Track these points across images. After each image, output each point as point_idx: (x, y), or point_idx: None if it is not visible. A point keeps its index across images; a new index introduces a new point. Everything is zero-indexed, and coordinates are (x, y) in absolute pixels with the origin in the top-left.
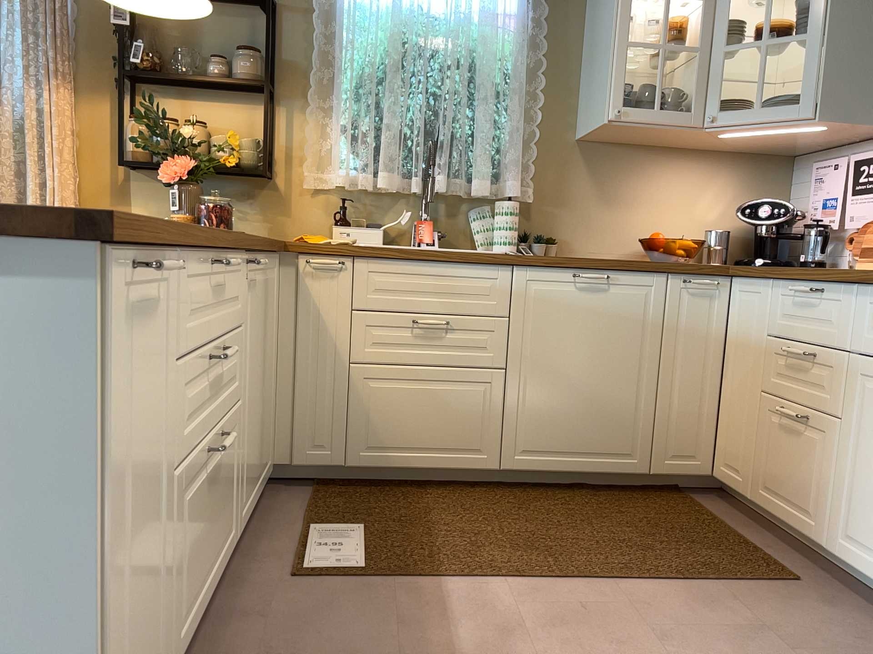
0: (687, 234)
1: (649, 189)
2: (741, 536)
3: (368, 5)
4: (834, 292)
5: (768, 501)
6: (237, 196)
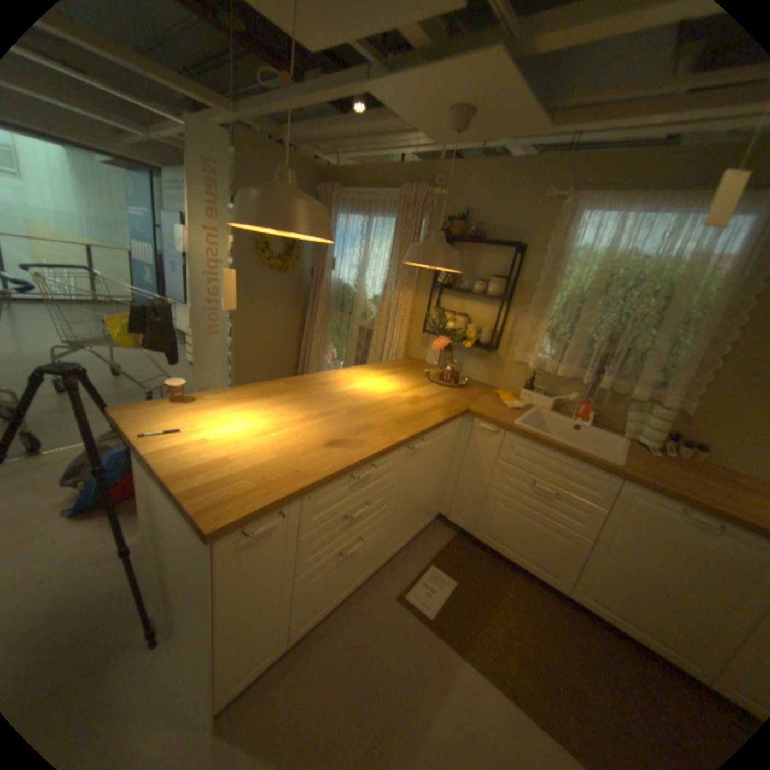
0: None
1: None
2: None
3: (590, 246)
4: None
5: None
6: (476, 355)
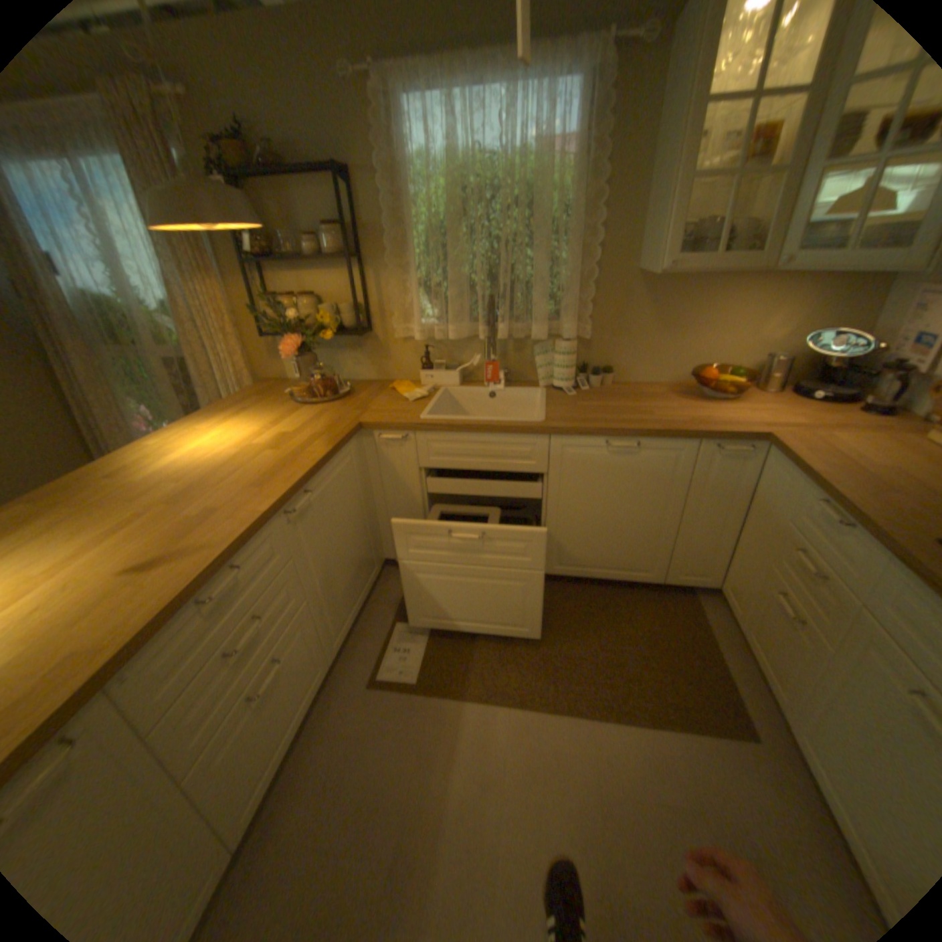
0: (748, 355)
1: (713, 314)
2: (725, 664)
3: (424, 152)
4: (866, 537)
5: (755, 648)
6: (349, 347)
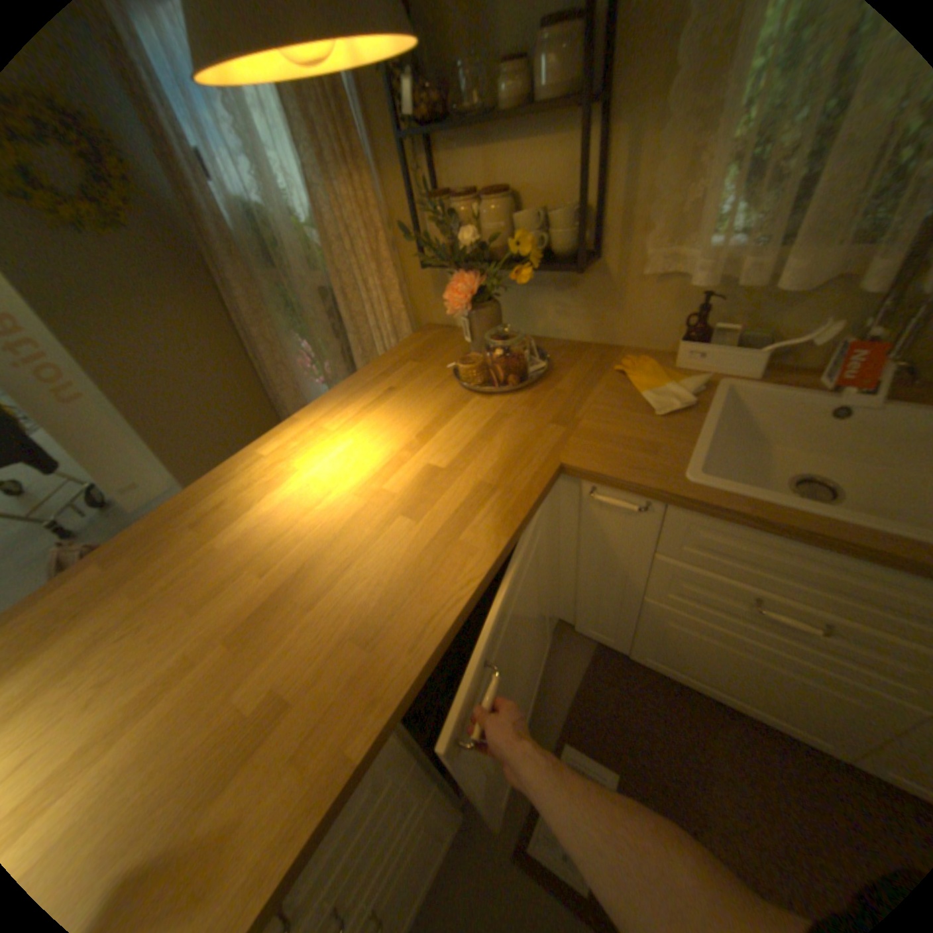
0: None
1: None
2: None
3: None
4: None
5: None
6: (554, 283)
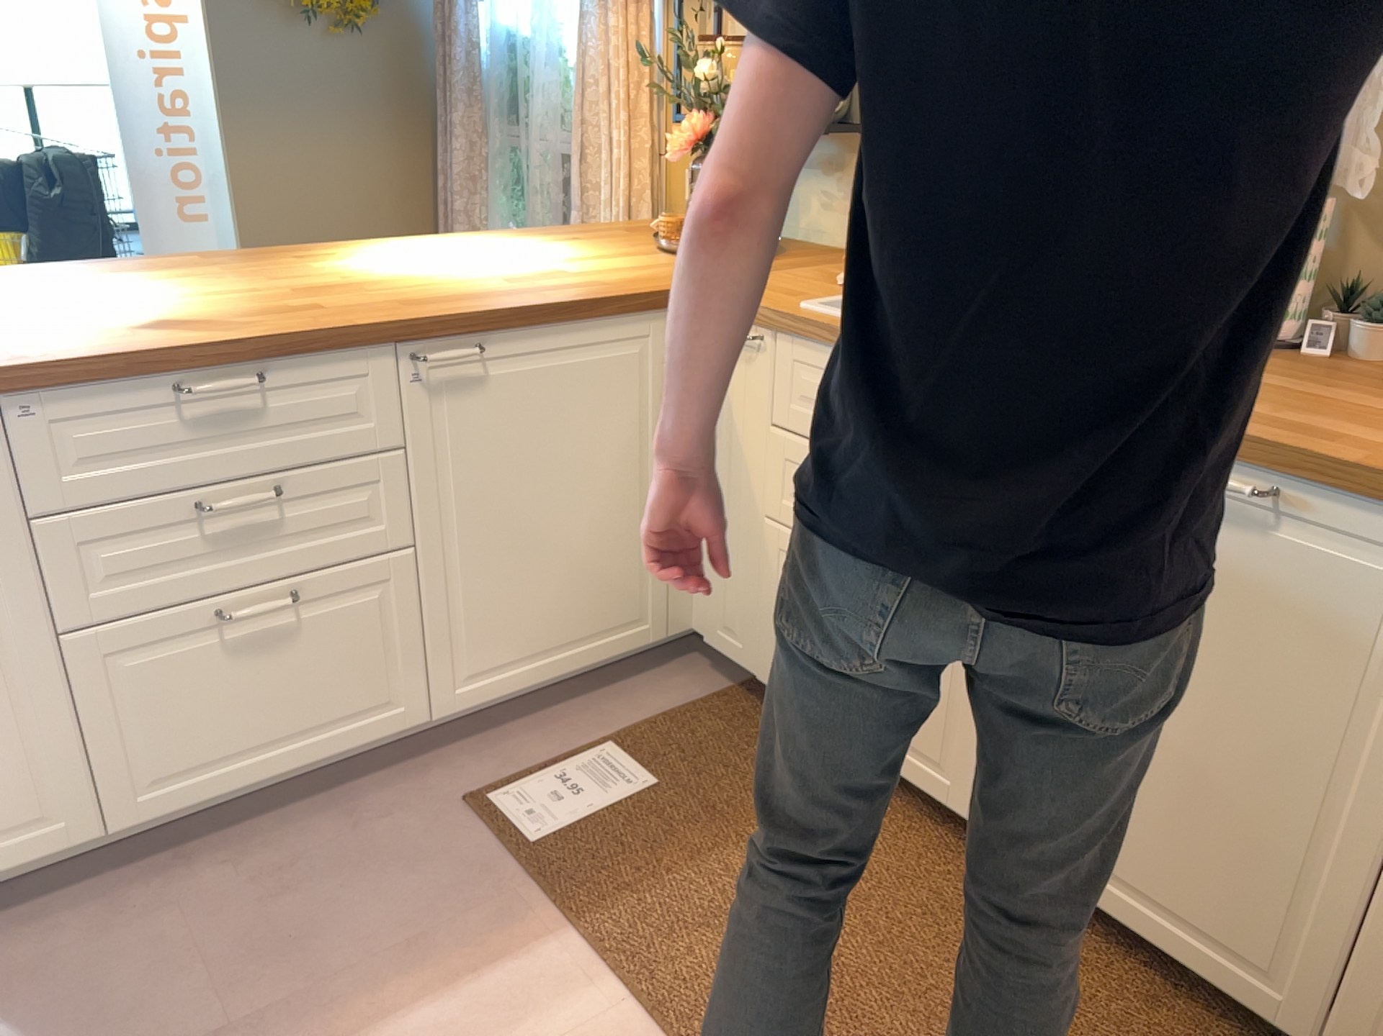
0: None
1: None
2: None
3: None
4: None
5: None
6: (819, 168)
